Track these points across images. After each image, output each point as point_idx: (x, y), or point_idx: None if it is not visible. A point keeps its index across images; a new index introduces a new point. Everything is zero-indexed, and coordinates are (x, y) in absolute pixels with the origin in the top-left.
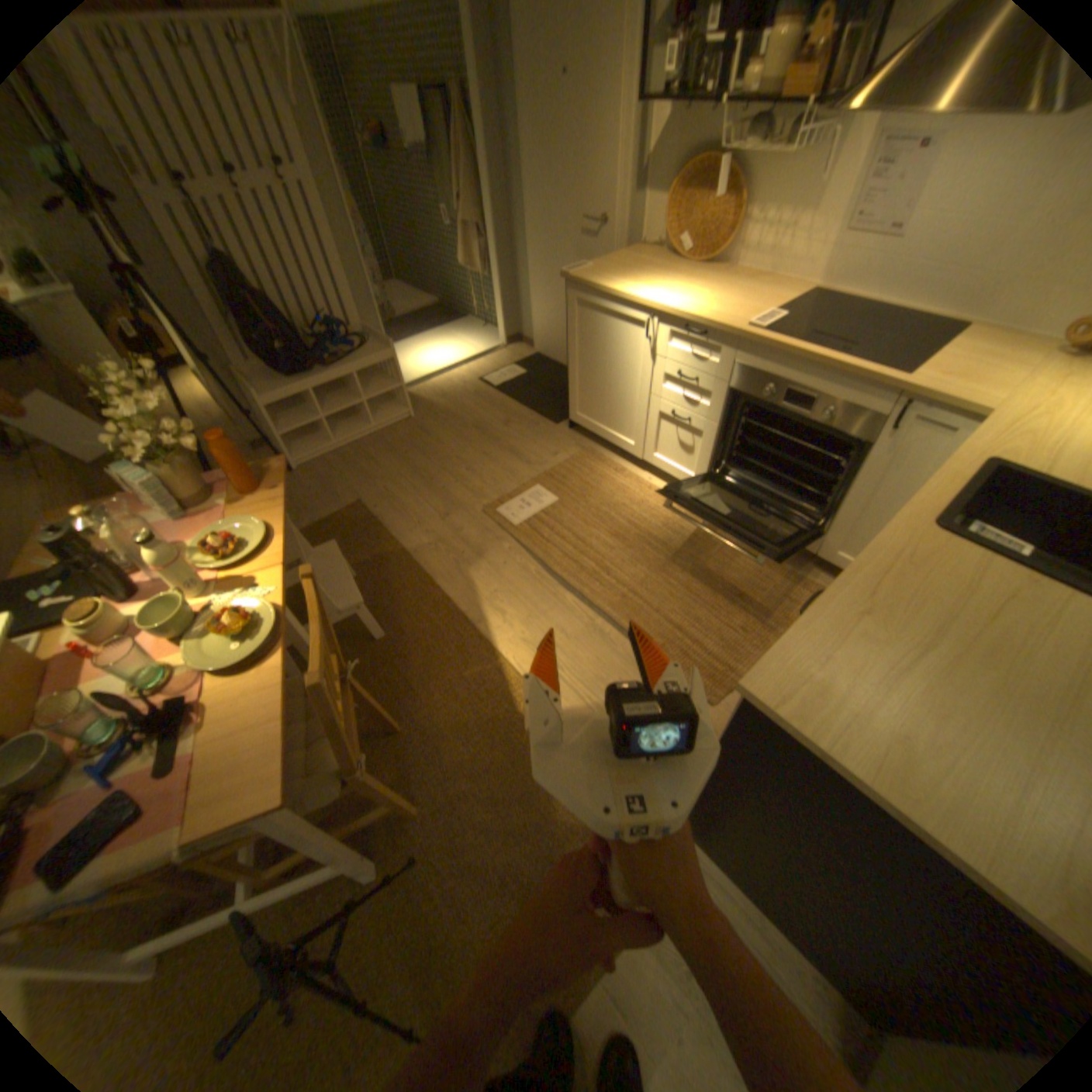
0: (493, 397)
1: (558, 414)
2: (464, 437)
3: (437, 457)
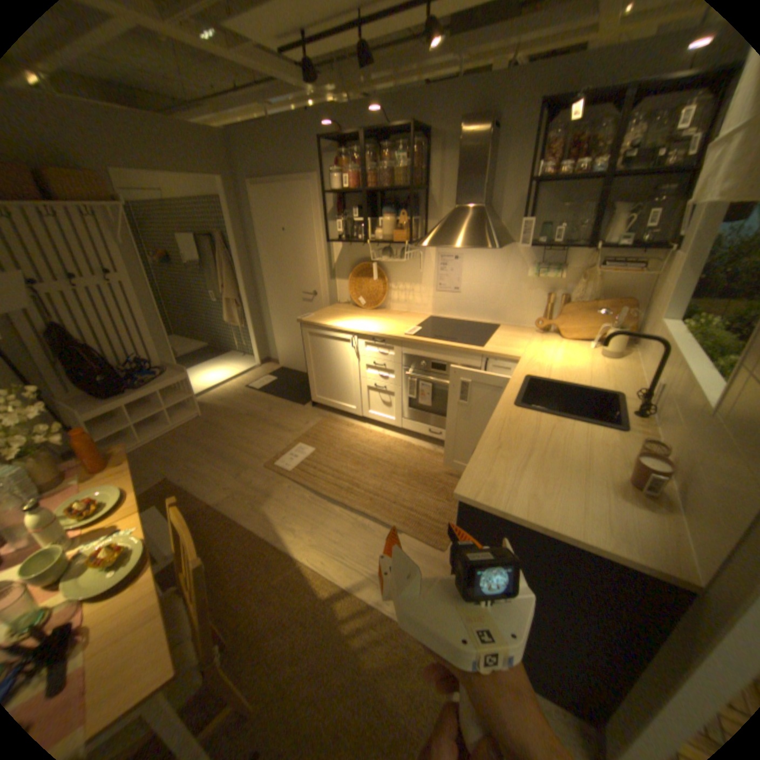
0: (257, 396)
1: (303, 399)
2: (241, 422)
3: (223, 438)
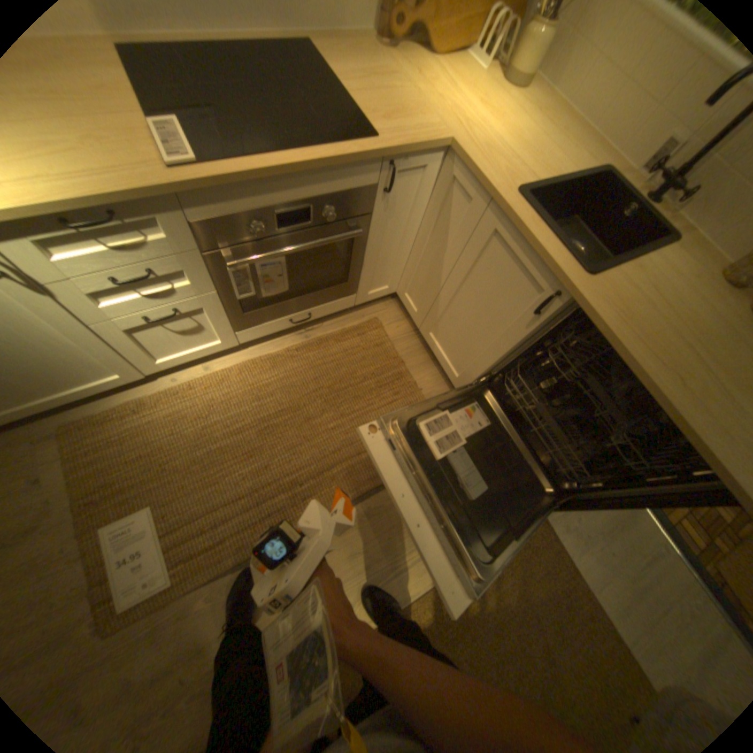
0: None
1: None
2: None
3: None
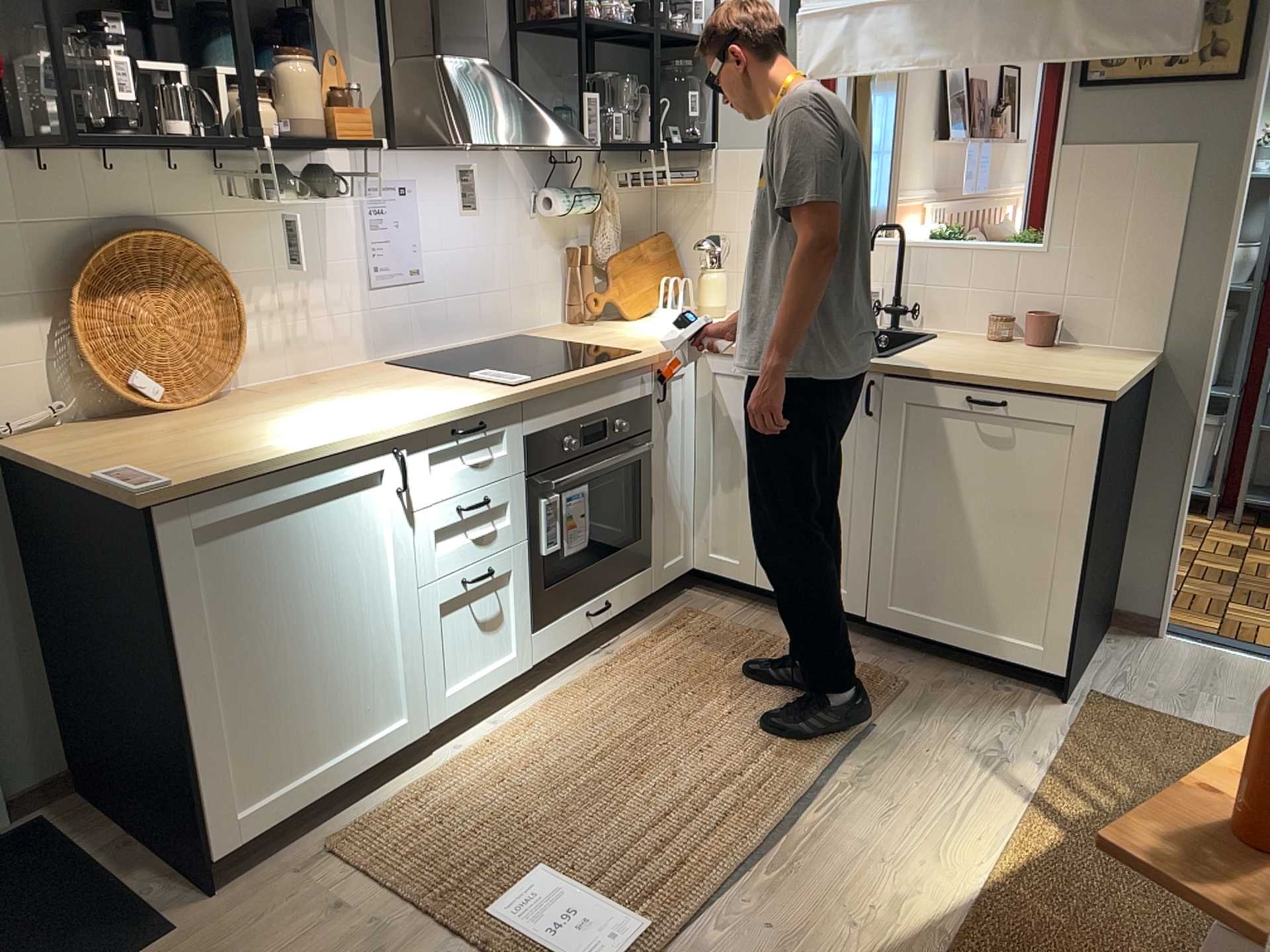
0: None
1: (111, 931)
2: None
3: None
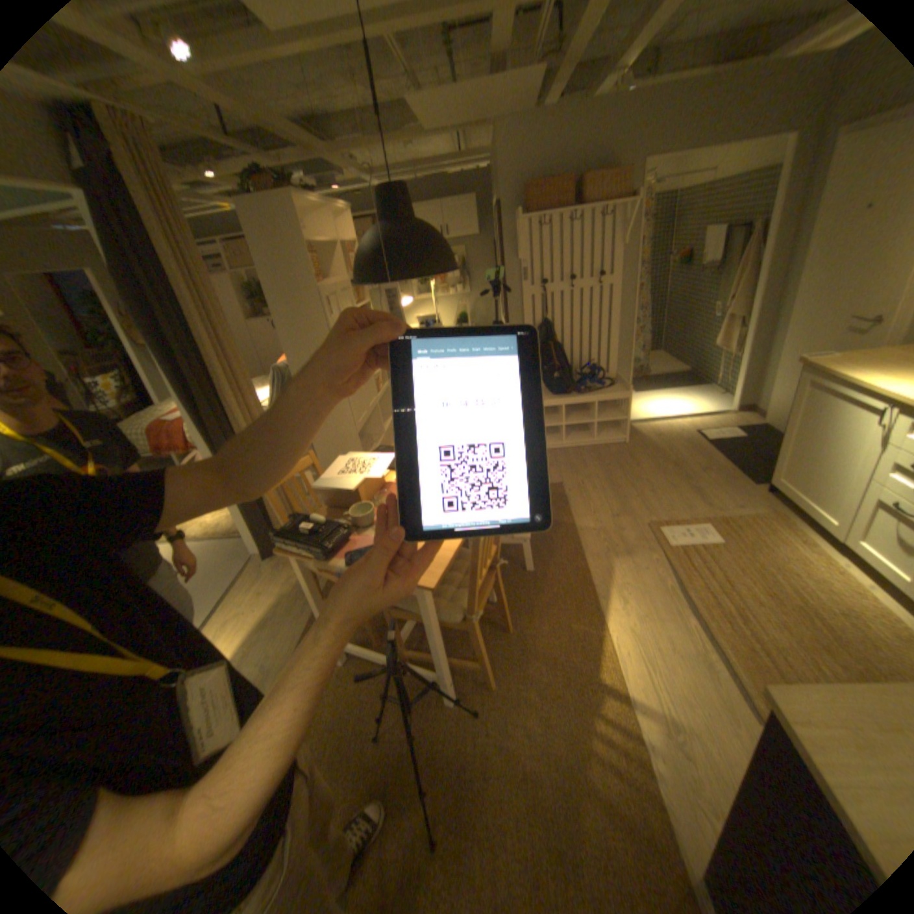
0: (702, 447)
1: (762, 477)
2: (660, 468)
3: (631, 475)
